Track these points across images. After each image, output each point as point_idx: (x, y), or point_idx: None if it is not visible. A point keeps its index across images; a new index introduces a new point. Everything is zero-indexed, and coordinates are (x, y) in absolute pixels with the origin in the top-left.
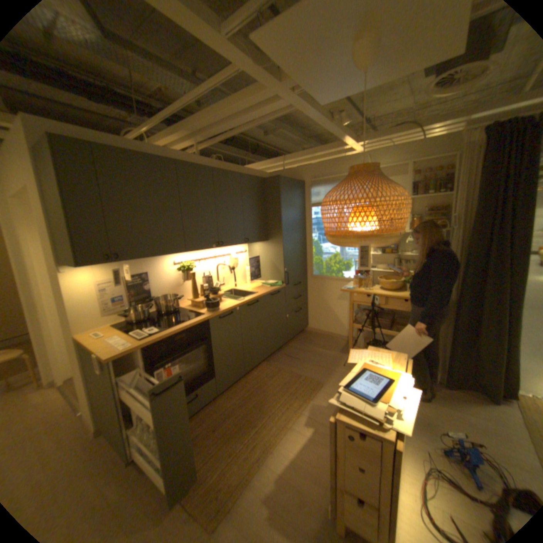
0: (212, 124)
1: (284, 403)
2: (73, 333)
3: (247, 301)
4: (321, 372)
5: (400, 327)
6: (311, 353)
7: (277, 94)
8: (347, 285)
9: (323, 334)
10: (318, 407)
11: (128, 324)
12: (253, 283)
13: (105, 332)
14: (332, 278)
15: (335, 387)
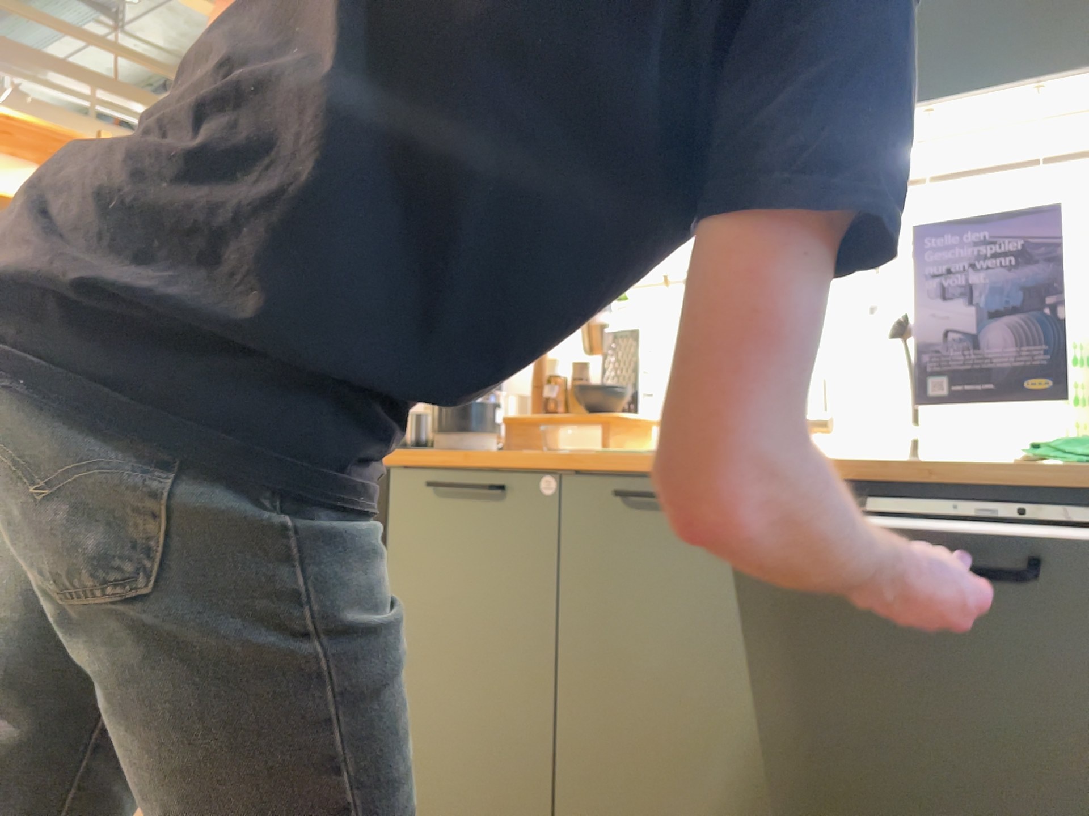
0: None
1: None
2: None
3: (622, 467)
4: None
5: None
6: None
7: None
8: None
9: None
10: None
11: None
12: None
13: None
14: None
15: None
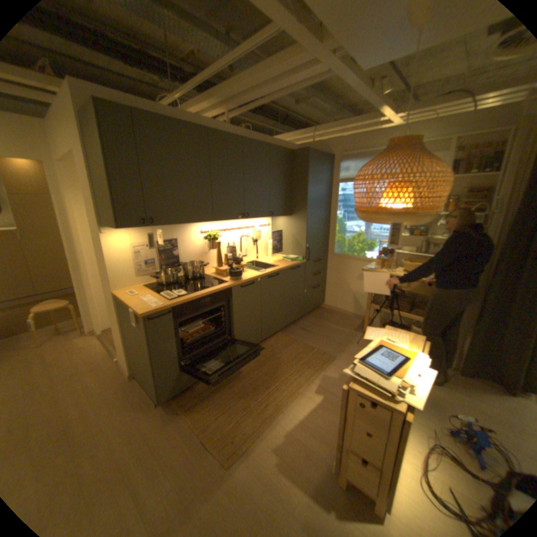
0: (245, 90)
1: (297, 371)
2: (112, 289)
3: (268, 273)
4: (334, 347)
5: (419, 312)
6: (325, 328)
7: (316, 57)
8: (368, 265)
9: (338, 311)
10: (329, 378)
11: (159, 285)
12: (274, 257)
13: (139, 290)
14: (353, 257)
15: (347, 361)
